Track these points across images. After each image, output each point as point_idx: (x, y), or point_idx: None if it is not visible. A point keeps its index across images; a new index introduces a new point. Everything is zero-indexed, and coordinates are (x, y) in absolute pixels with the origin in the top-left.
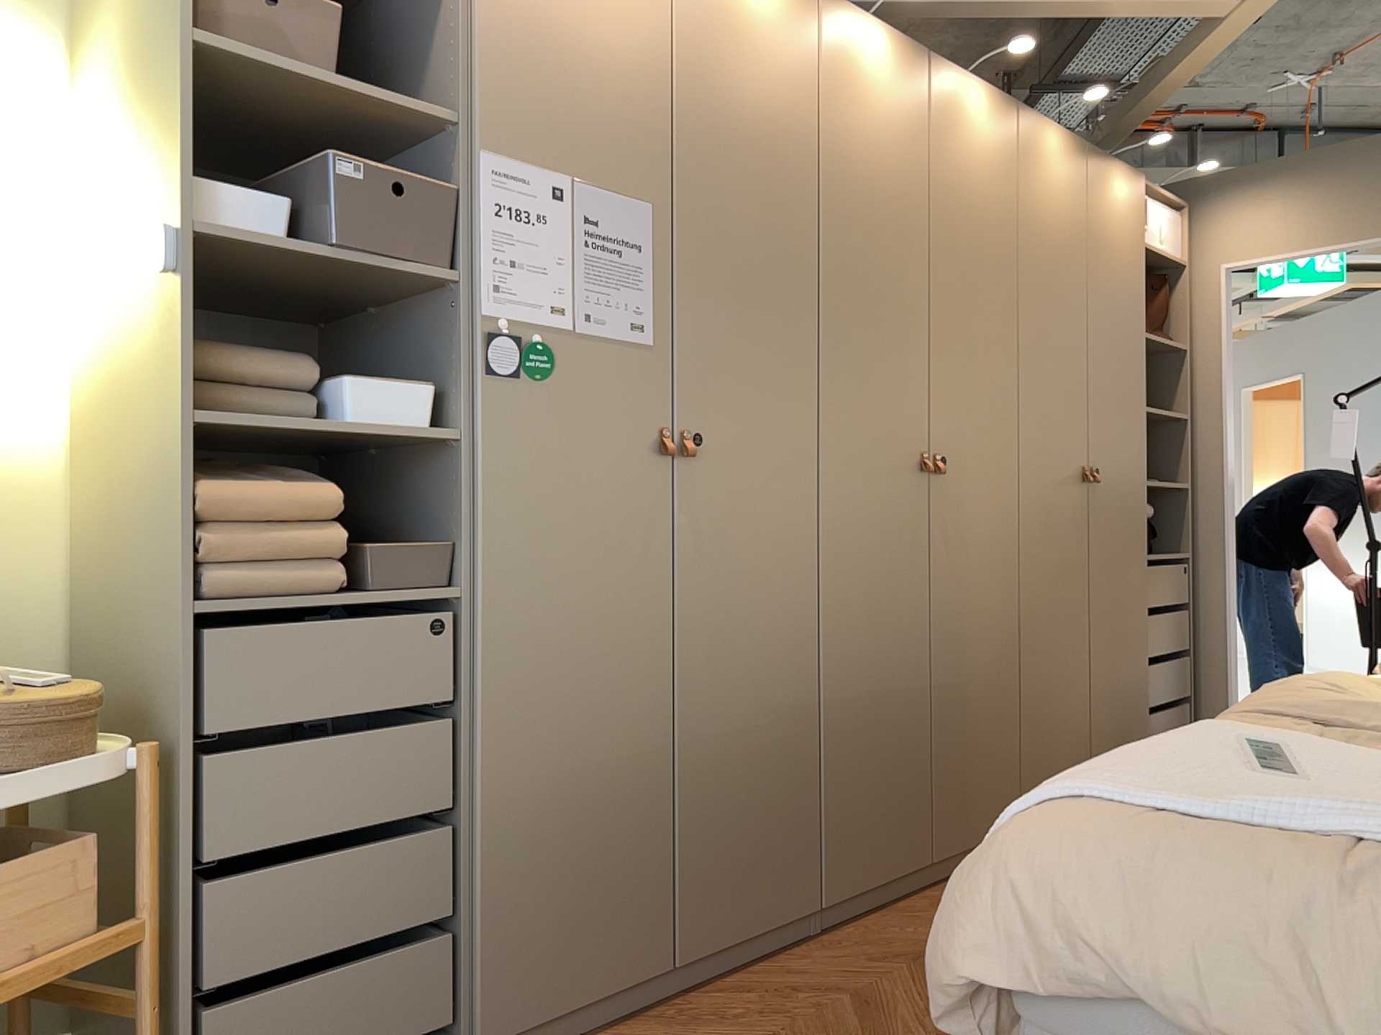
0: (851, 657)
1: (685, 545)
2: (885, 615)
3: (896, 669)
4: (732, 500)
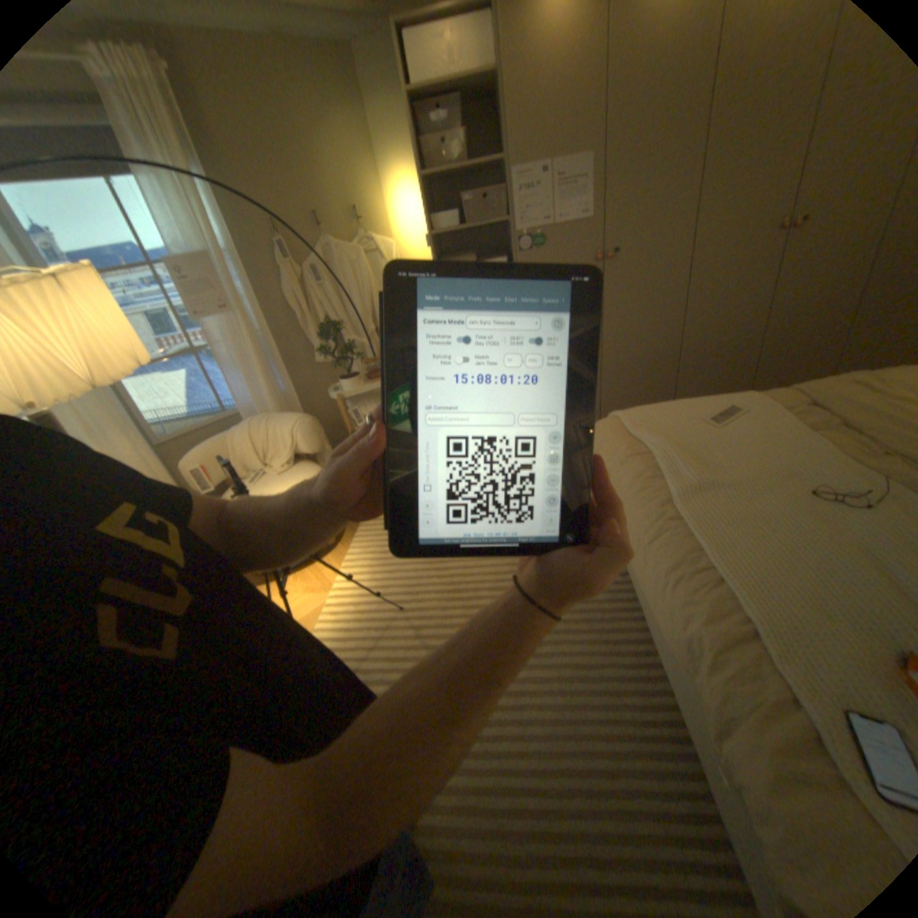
0: (710, 328)
1: (613, 293)
2: (739, 307)
3: (743, 331)
4: (640, 271)
